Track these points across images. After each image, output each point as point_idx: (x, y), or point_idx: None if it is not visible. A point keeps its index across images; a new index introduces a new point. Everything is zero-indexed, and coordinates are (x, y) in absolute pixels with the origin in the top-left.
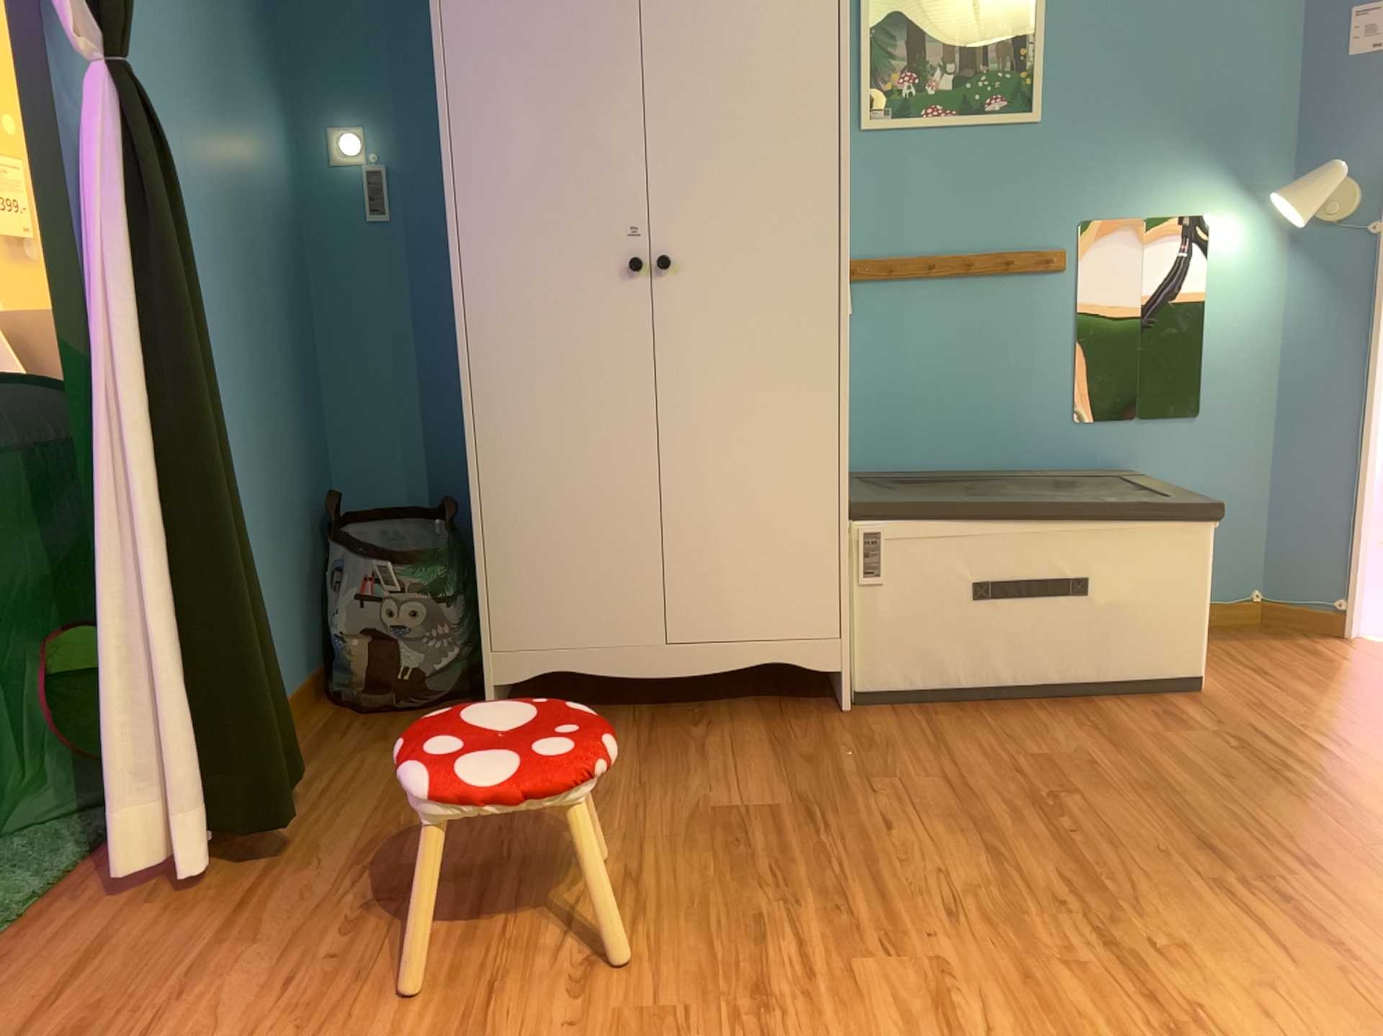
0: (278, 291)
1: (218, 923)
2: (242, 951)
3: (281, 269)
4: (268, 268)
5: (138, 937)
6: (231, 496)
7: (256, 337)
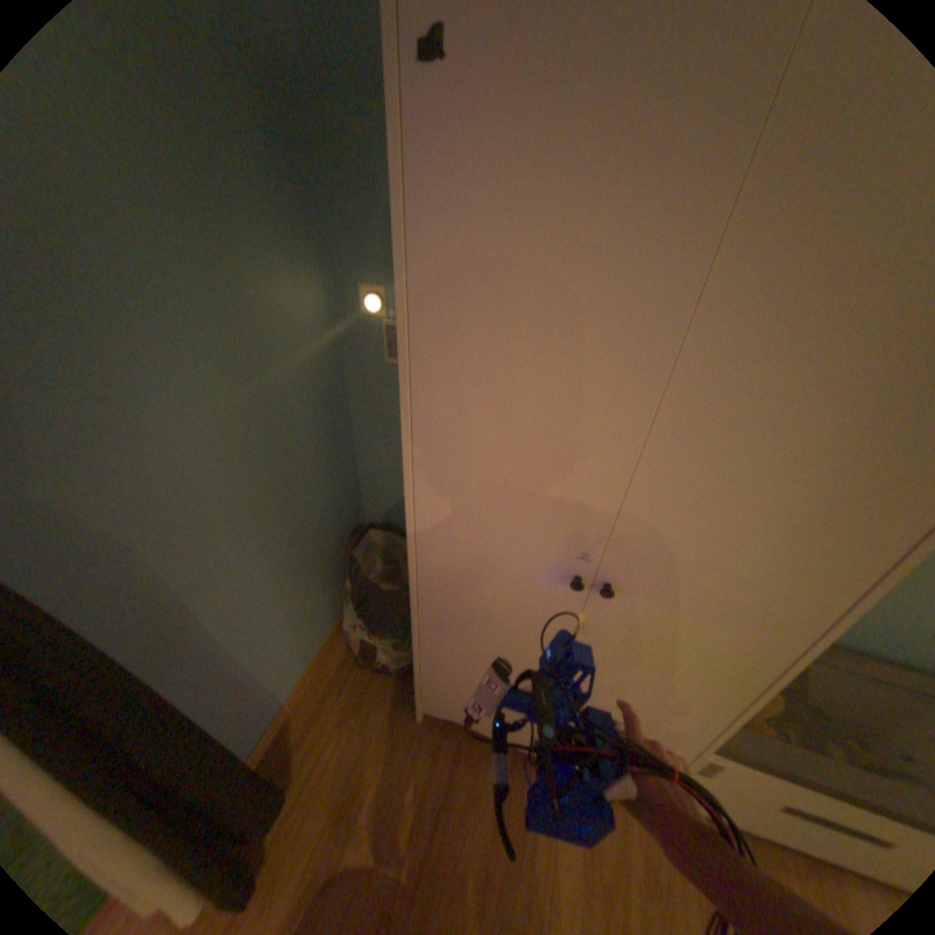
0: (307, 430)
1: None
2: None
3: (312, 409)
4: (296, 420)
5: None
6: (198, 748)
7: (283, 483)
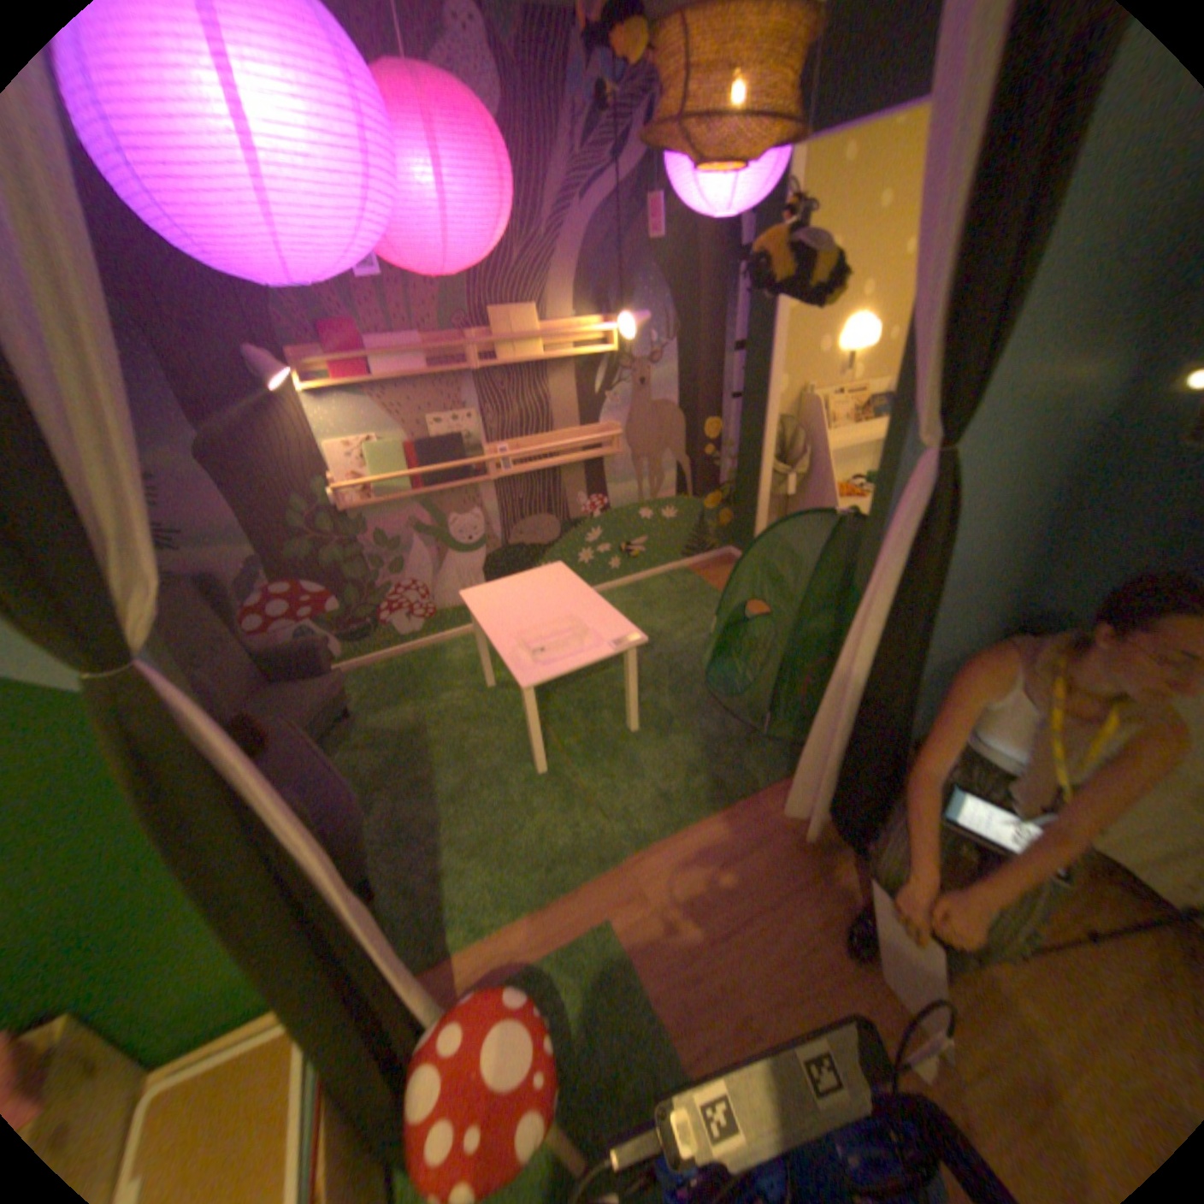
0: (1049, 502)
1: (814, 880)
2: (813, 911)
3: (1062, 484)
4: (1048, 489)
5: (781, 857)
6: (918, 692)
7: (1010, 542)
